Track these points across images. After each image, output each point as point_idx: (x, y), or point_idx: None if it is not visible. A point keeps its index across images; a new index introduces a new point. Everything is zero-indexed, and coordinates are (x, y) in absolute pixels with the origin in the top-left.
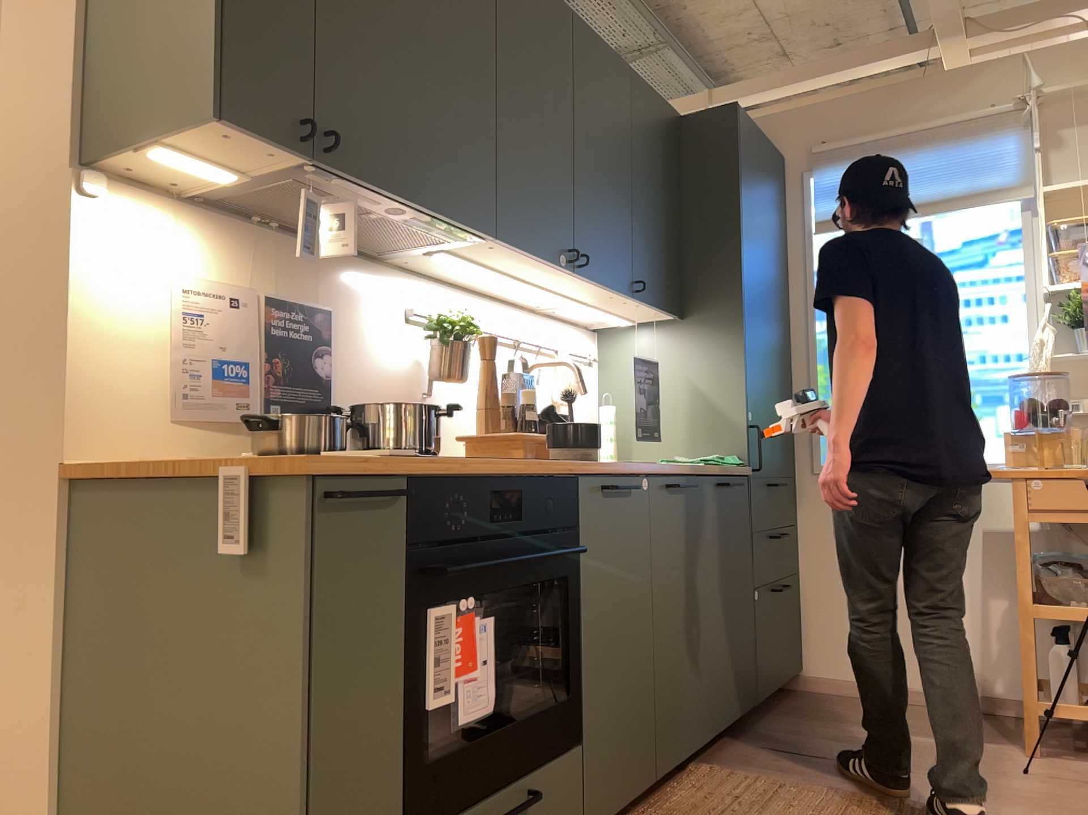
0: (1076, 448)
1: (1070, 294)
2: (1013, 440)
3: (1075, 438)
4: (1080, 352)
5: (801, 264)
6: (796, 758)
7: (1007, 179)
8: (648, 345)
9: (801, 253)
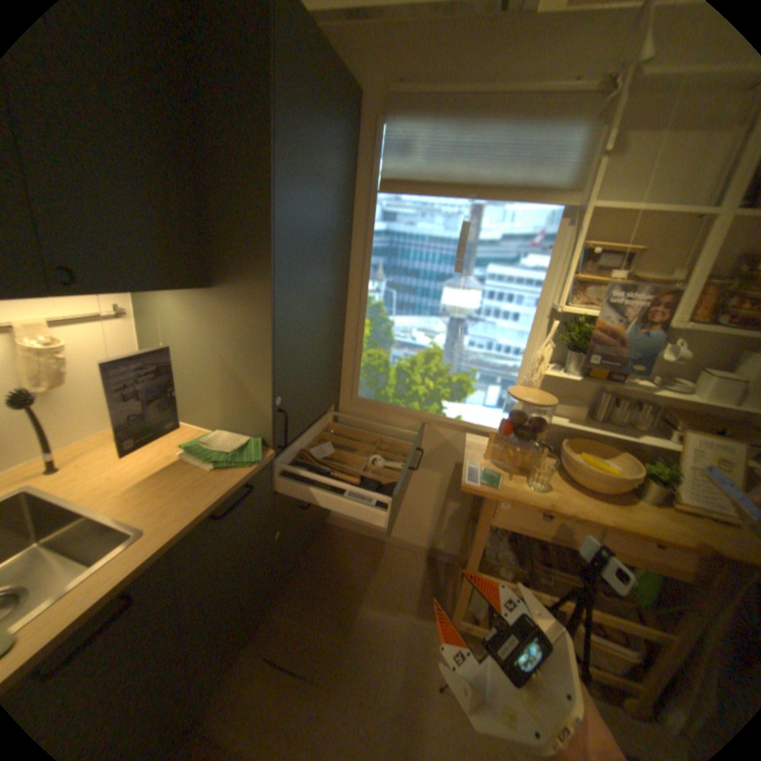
0: (543, 467)
1: (577, 311)
2: (496, 440)
3: (544, 453)
4: (568, 369)
5: (365, 221)
6: (282, 681)
7: (565, 178)
8: (180, 308)
9: (366, 209)
